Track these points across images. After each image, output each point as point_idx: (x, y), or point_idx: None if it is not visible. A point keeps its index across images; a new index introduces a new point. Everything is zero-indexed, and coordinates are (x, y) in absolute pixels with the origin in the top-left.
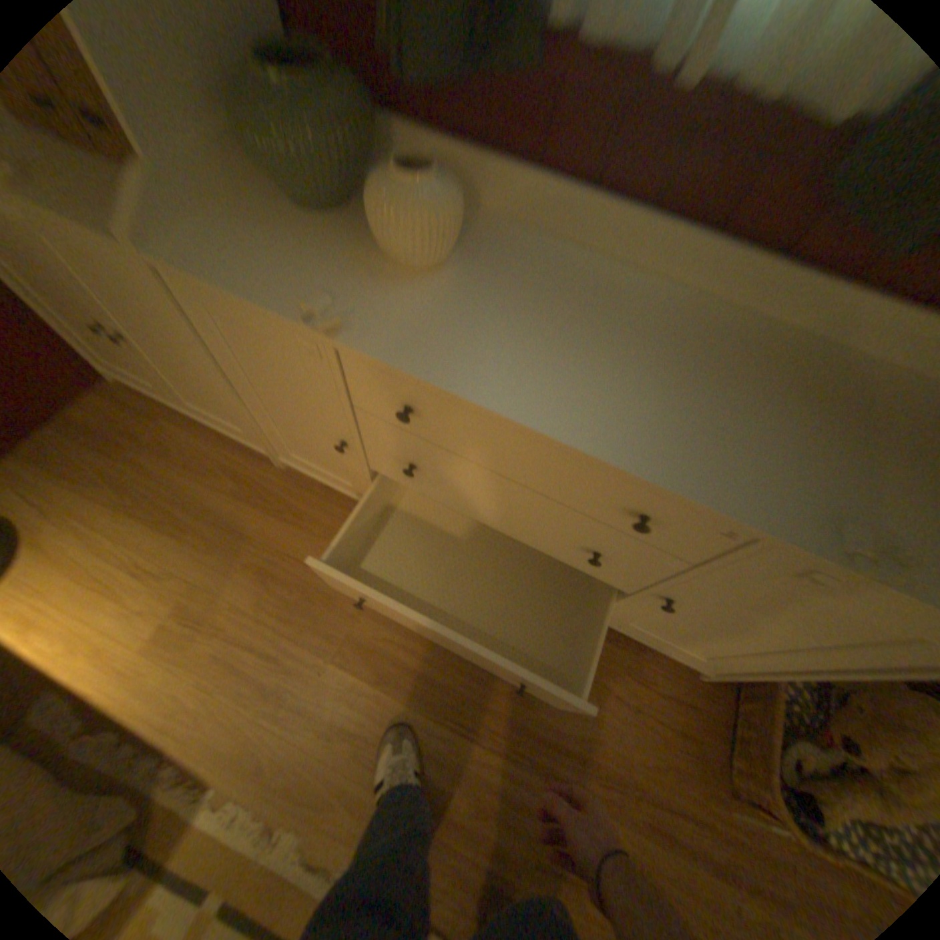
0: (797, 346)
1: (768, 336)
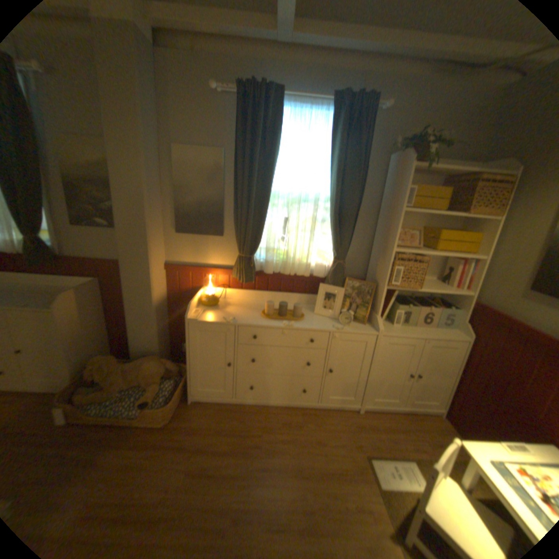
0: (48, 289)
1: (41, 288)
